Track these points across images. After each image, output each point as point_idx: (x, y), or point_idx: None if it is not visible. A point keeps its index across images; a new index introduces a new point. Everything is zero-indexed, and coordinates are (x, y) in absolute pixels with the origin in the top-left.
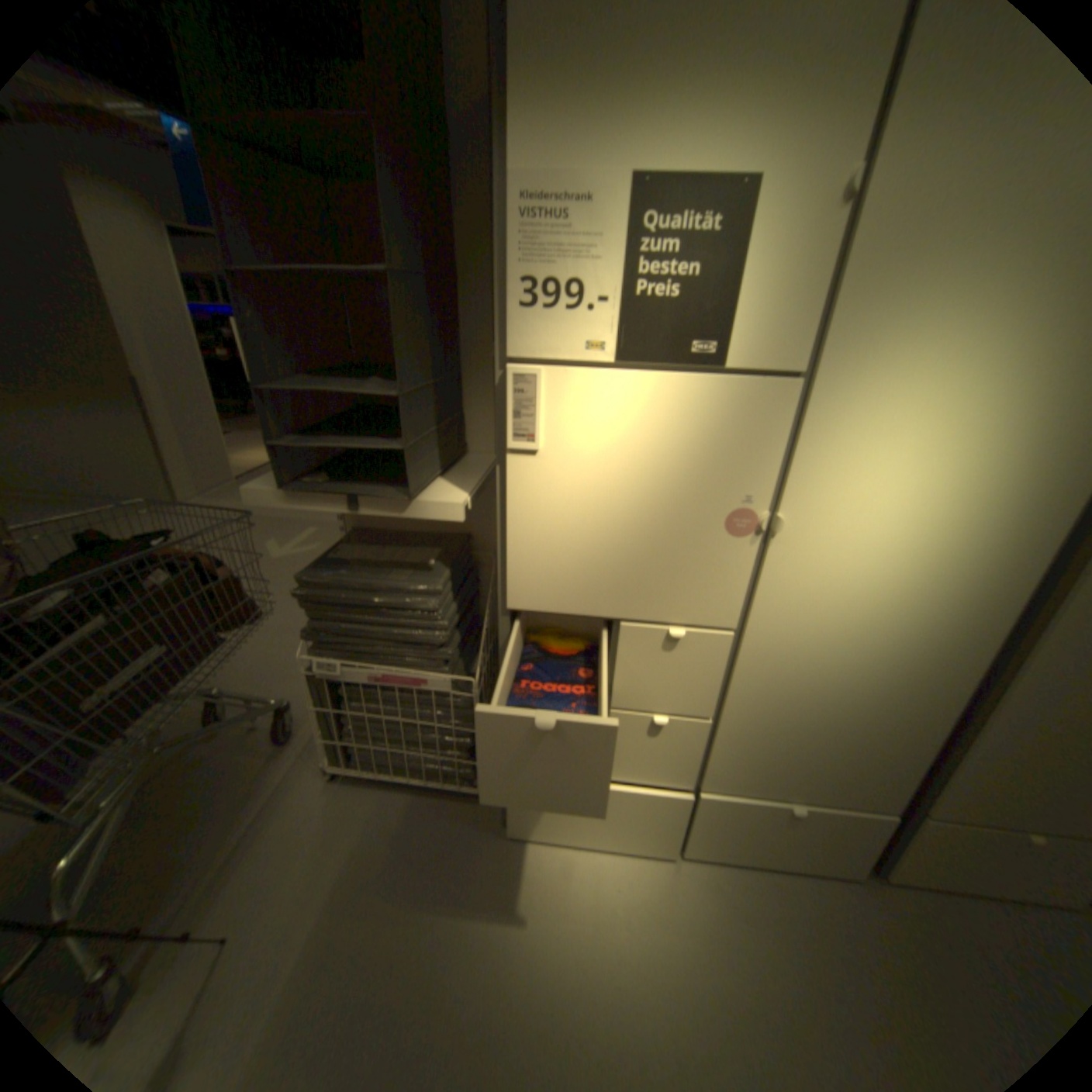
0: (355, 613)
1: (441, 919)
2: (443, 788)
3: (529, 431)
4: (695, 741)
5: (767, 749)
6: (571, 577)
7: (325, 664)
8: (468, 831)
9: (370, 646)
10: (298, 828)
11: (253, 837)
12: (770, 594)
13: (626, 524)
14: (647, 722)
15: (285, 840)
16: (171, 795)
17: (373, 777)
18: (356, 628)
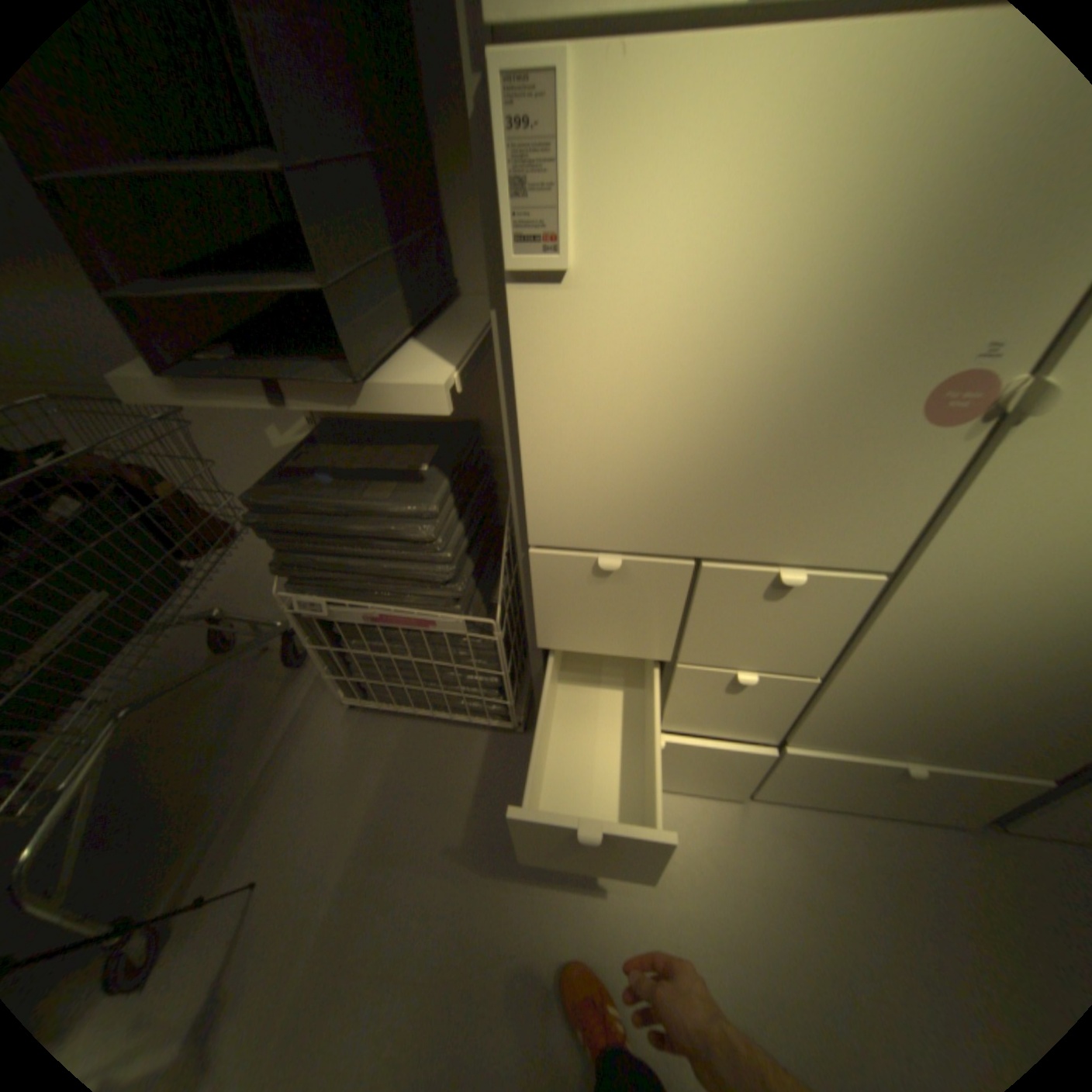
0: (328, 543)
1: (479, 864)
2: (472, 721)
3: (545, 223)
4: (791, 700)
5: (893, 711)
6: (627, 499)
7: (307, 602)
8: (504, 764)
9: (358, 580)
10: (321, 760)
11: (274, 771)
12: (974, 520)
13: (730, 409)
14: (727, 679)
15: (308, 774)
16: (188, 724)
17: (394, 709)
18: (334, 561)
